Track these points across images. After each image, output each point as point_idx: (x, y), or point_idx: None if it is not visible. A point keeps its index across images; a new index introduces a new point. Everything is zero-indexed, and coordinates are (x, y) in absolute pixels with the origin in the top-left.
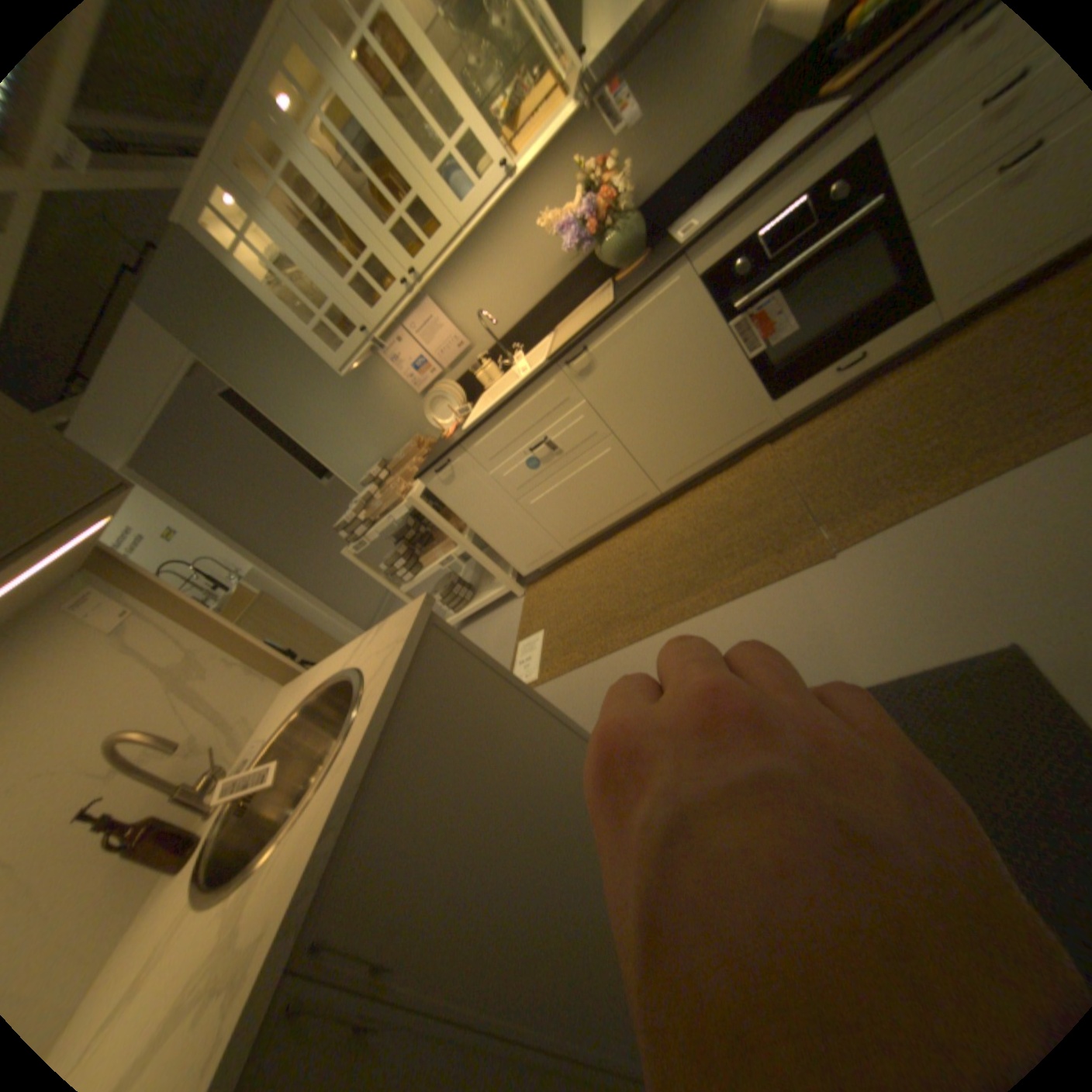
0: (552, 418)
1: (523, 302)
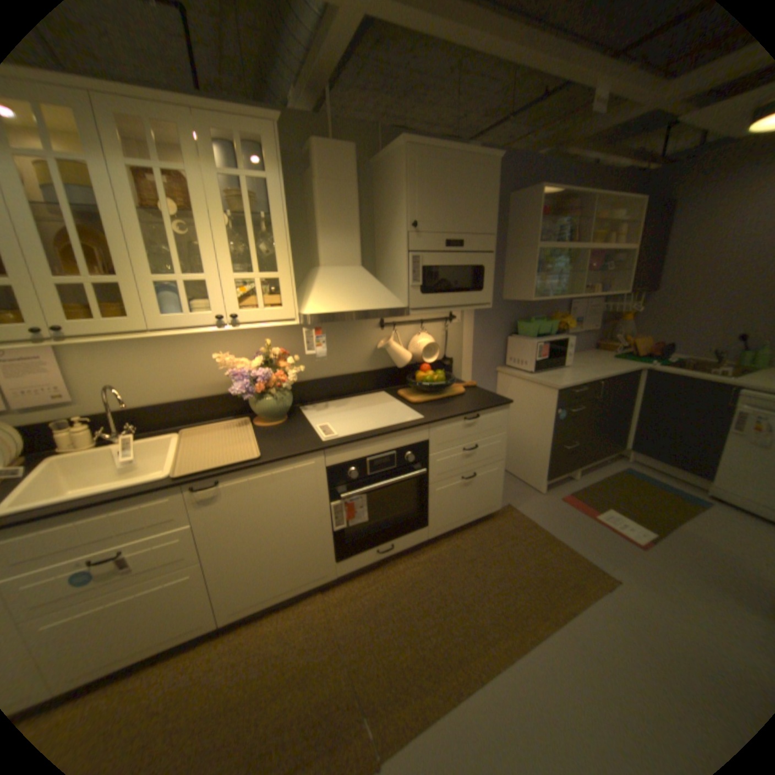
0: (140, 535)
1: (158, 395)
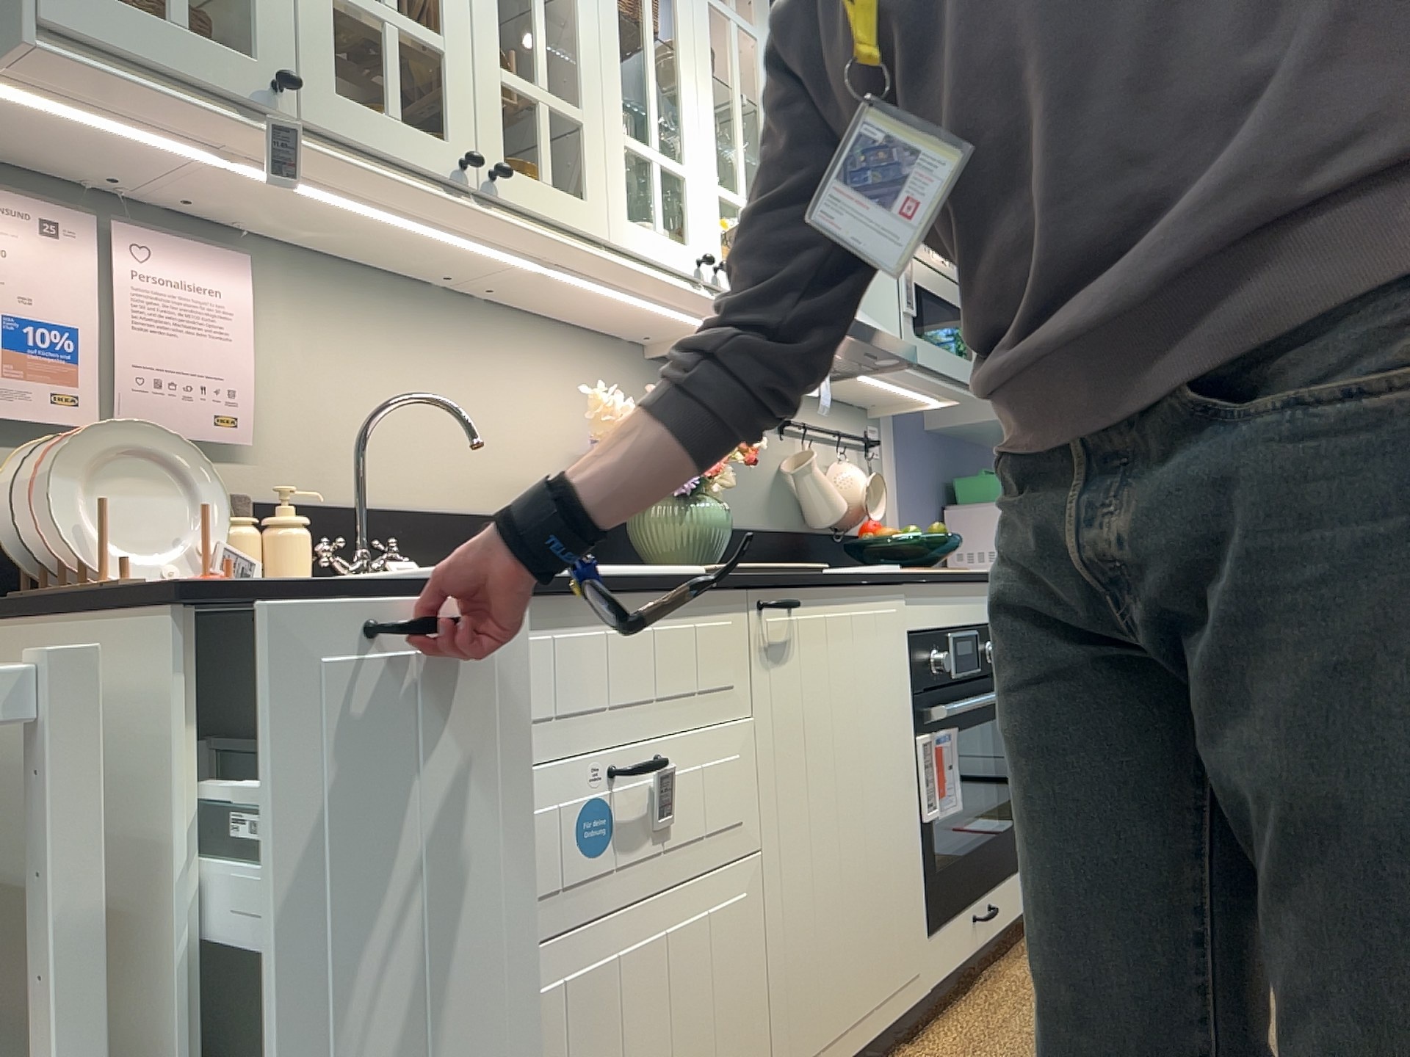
0: (684, 713)
1: (420, 482)
